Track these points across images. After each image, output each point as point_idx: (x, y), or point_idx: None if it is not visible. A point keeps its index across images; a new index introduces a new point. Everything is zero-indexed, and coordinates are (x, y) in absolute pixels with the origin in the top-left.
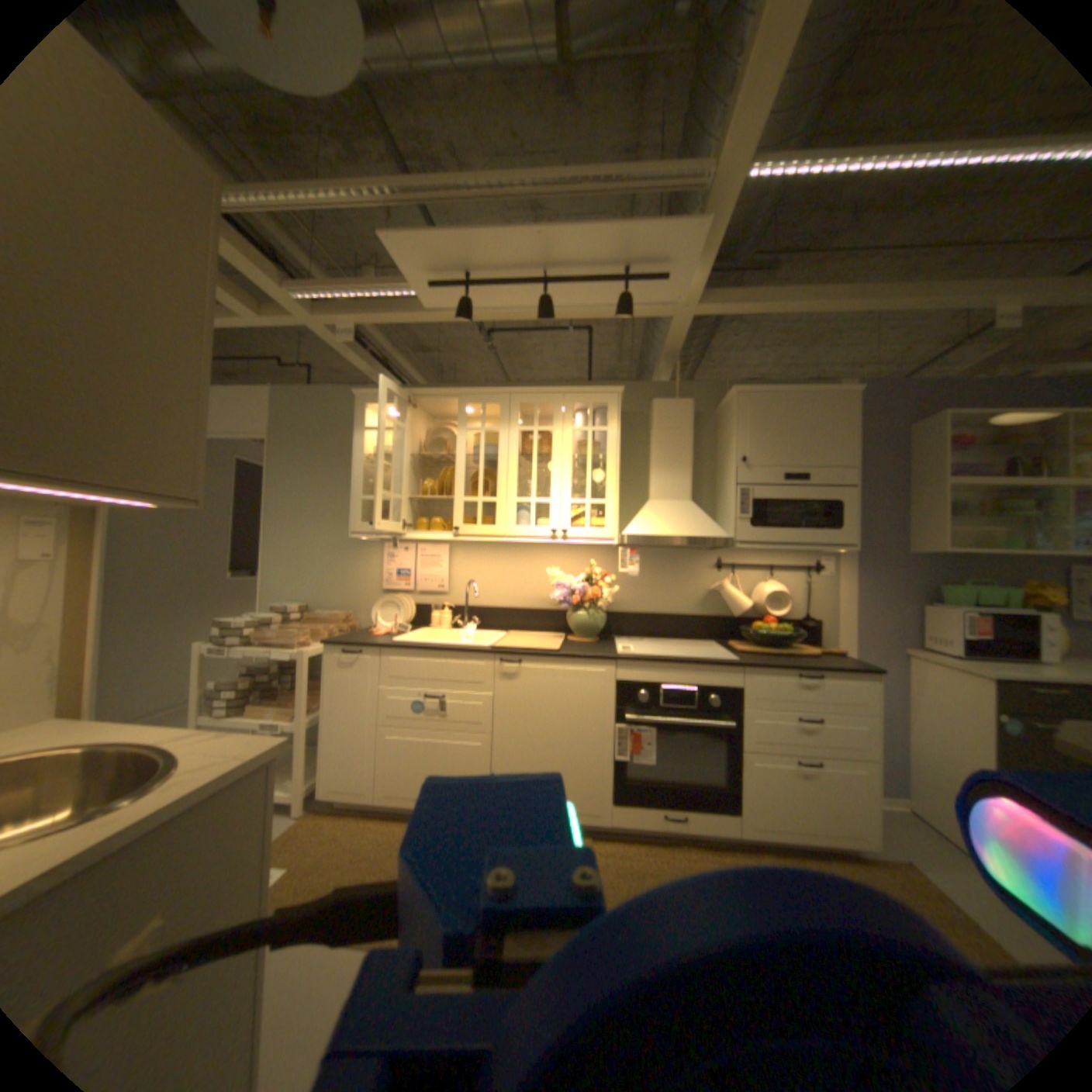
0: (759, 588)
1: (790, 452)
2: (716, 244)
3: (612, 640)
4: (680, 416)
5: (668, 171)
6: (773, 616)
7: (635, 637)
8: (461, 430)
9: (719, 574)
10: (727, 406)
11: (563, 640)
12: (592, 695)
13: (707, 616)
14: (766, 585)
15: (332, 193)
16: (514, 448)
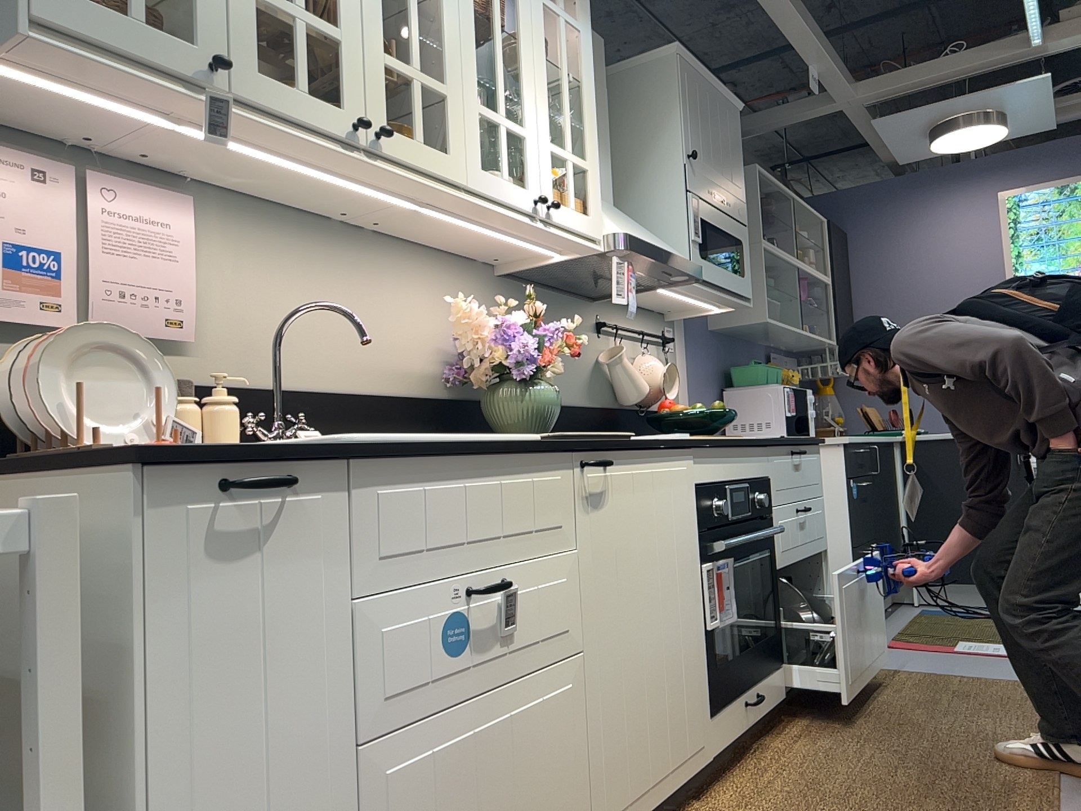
0: (644, 362)
1: (715, 164)
2: None
3: None
4: (599, 64)
5: None
6: (659, 402)
7: None
8: None
9: (603, 341)
10: (640, 74)
11: None
12: (682, 516)
13: (599, 408)
14: (650, 358)
15: None
16: None
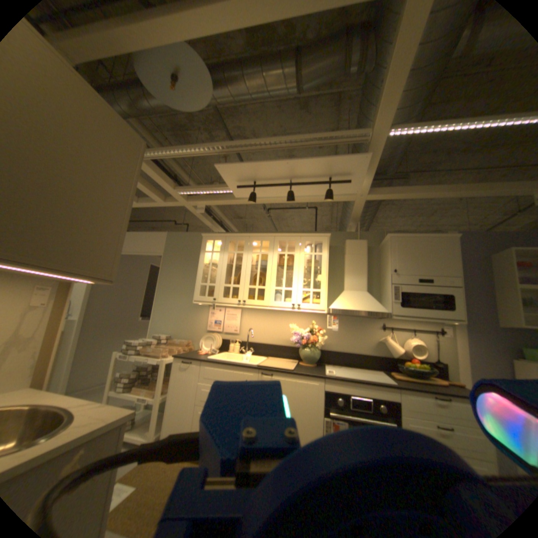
0: (408, 342)
1: (421, 267)
2: (375, 166)
3: (325, 366)
4: (360, 248)
5: (349, 134)
6: (418, 359)
7: (337, 365)
8: (250, 253)
9: (385, 333)
10: (385, 243)
11: (297, 364)
12: (311, 398)
13: (379, 357)
14: (412, 340)
15: (196, 149)
16: (275, 262)
